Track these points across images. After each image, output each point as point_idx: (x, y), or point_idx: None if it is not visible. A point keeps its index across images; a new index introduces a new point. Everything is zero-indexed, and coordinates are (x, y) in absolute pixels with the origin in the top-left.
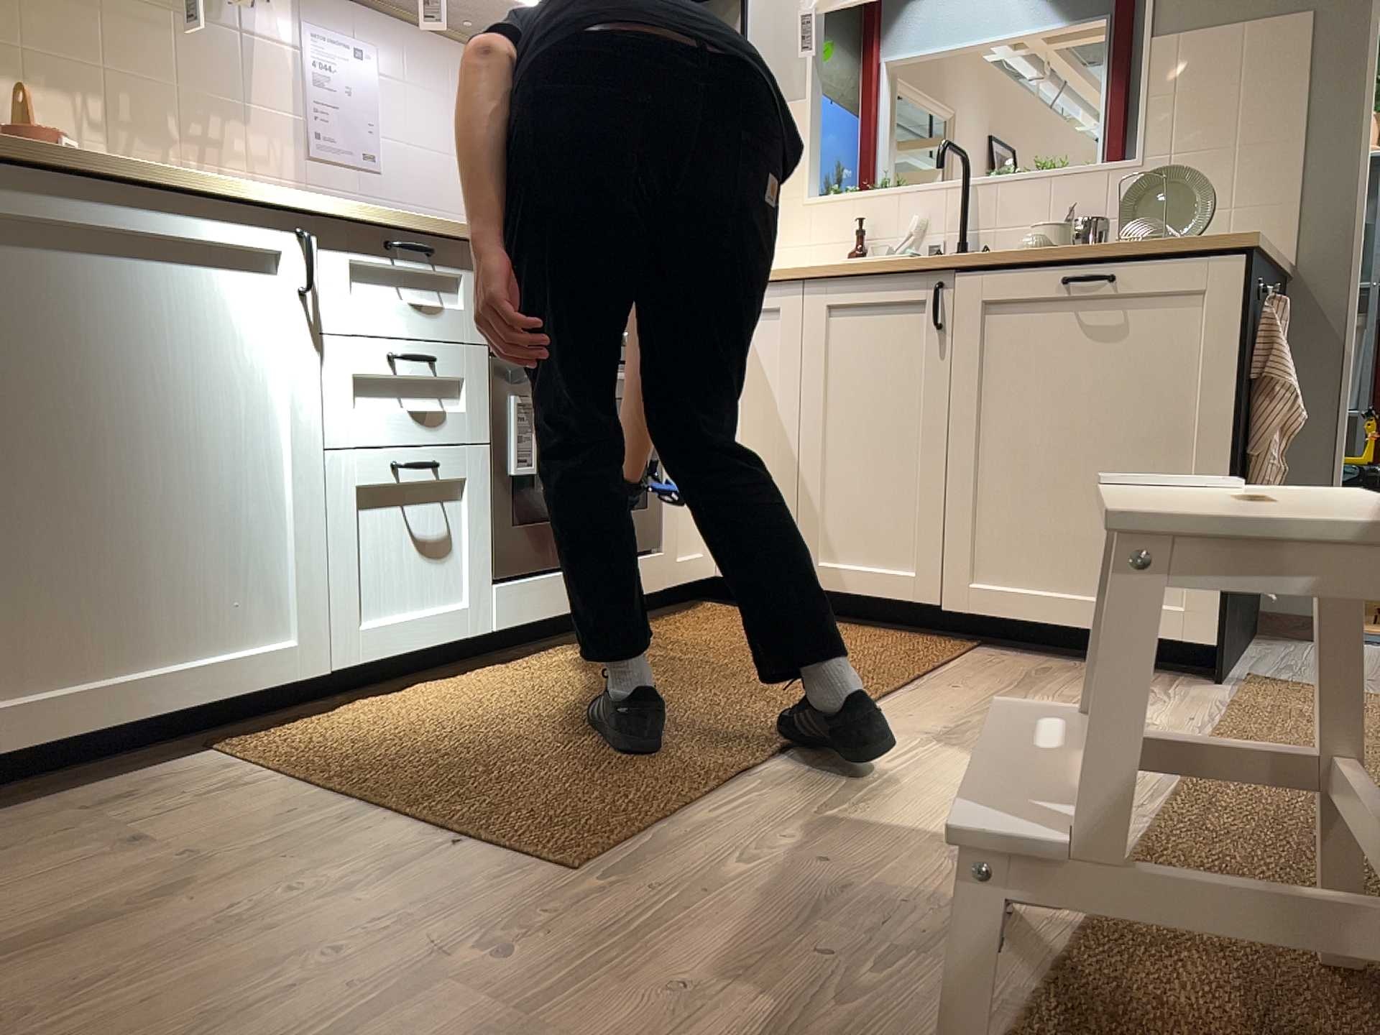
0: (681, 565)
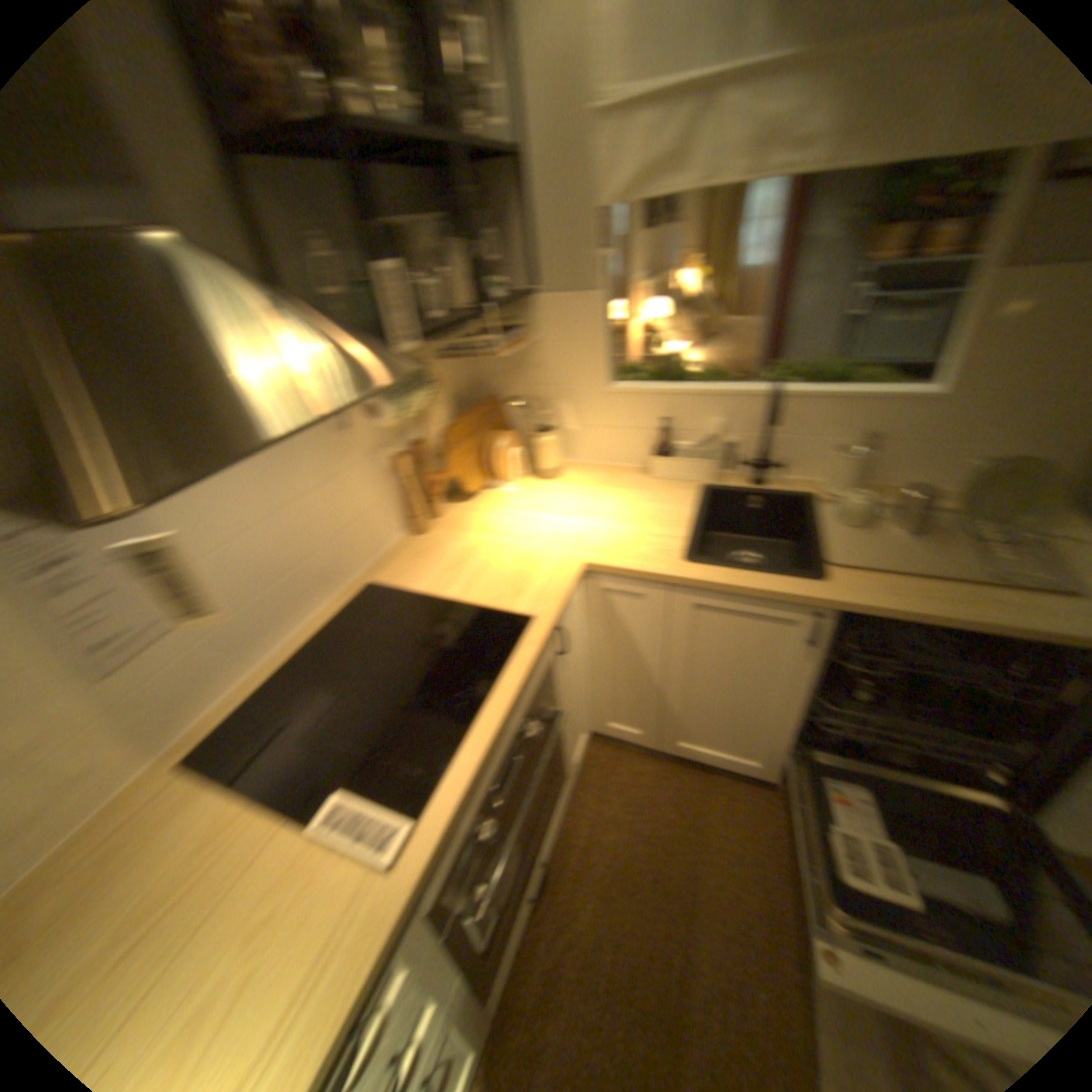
0: (573, 764)
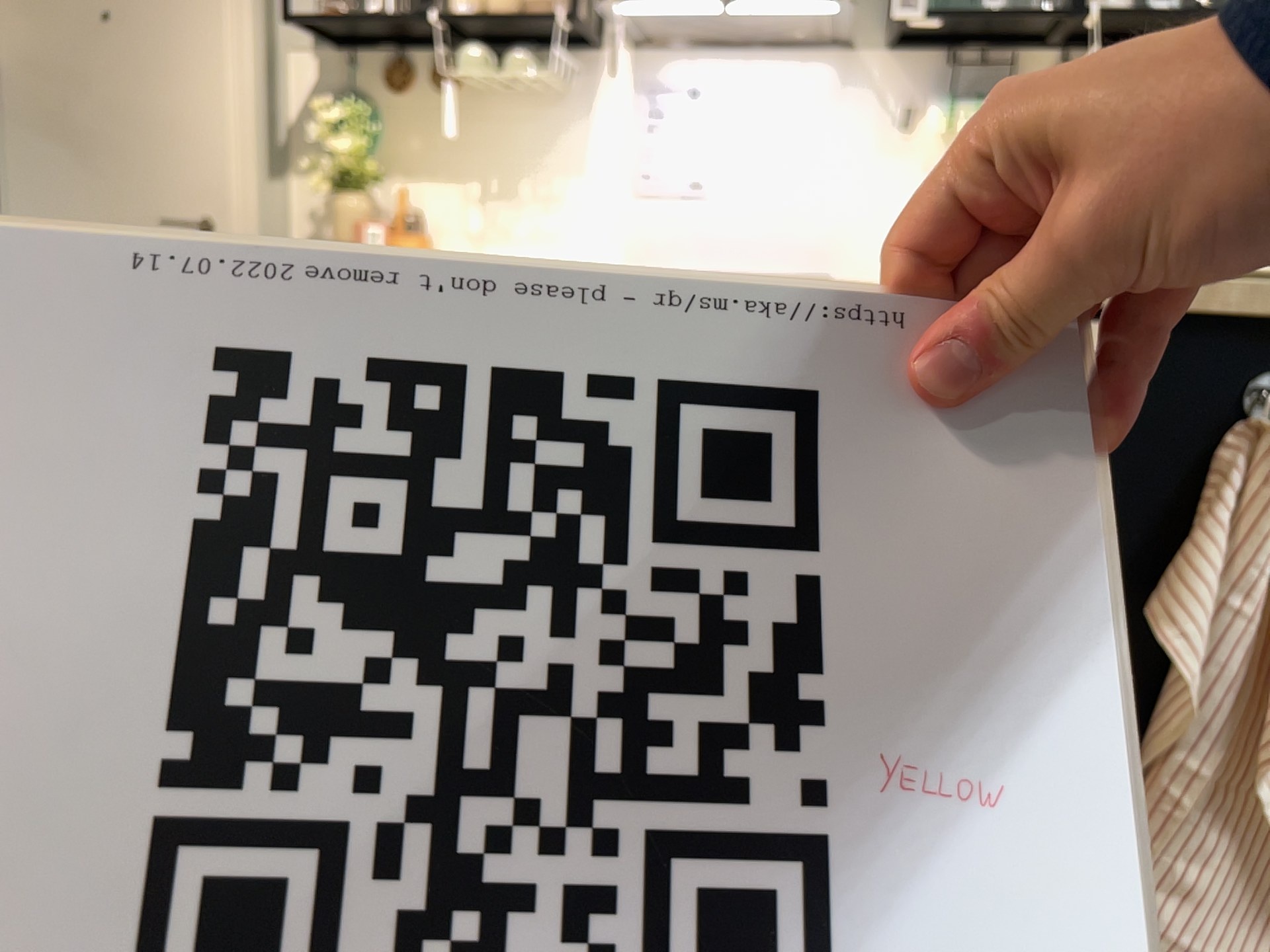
0: None
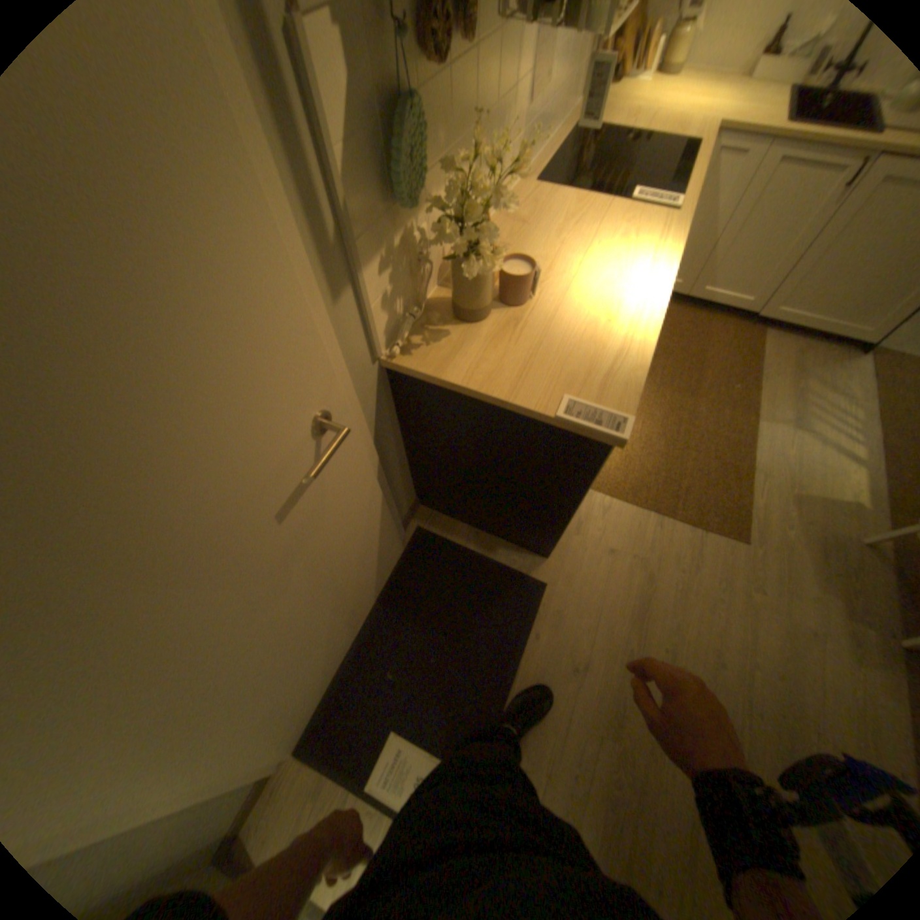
0: None
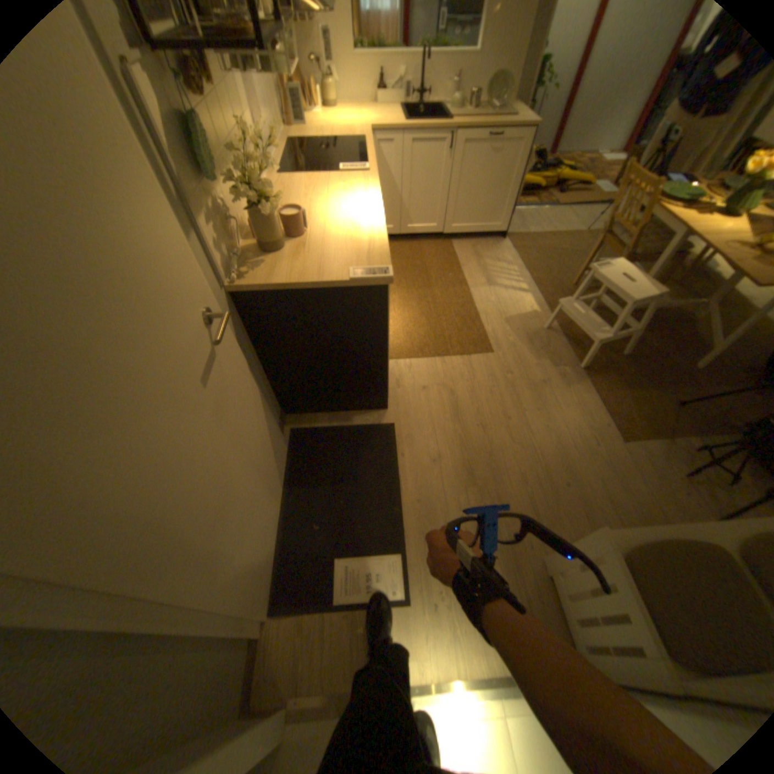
0: None
